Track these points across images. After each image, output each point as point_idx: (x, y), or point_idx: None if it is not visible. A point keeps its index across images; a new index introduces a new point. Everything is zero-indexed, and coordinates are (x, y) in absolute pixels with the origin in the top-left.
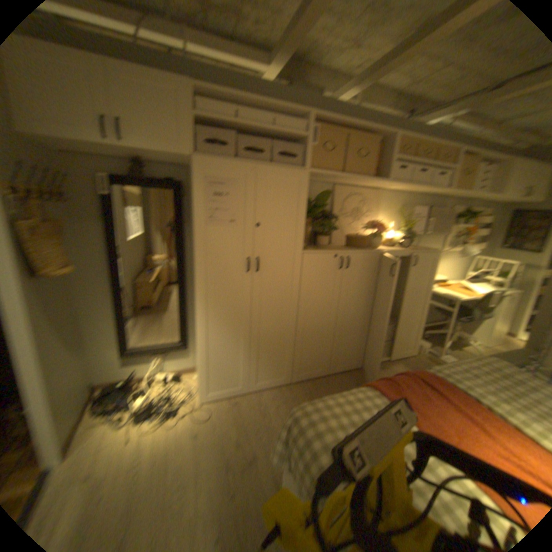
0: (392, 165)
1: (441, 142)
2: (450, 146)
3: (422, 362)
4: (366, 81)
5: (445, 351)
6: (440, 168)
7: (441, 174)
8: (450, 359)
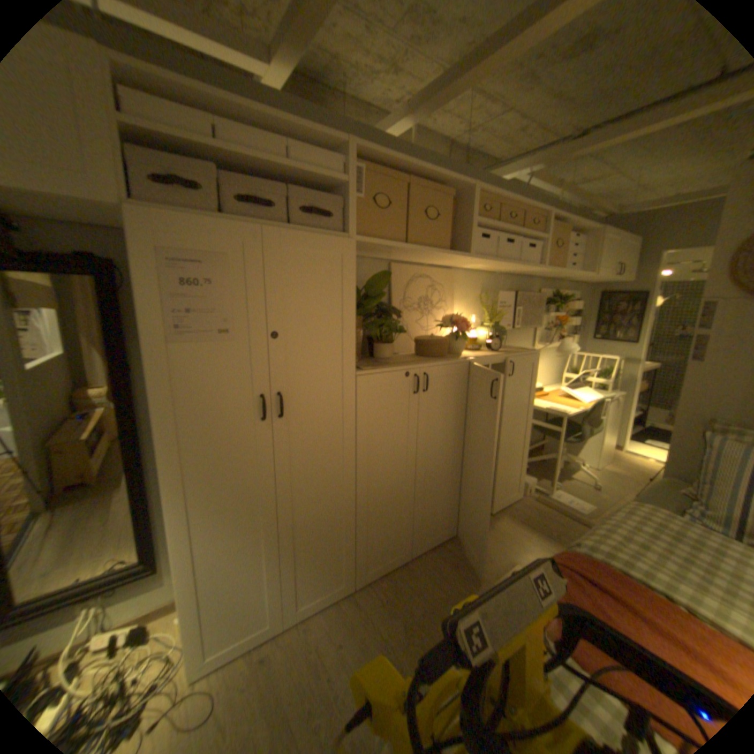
0: (471, 233)
1: (528, 202)
2: (538, 209)
3: (530, 508)
4: (423, 108)
5: (555, 486)
6: (527, 238)
7: (527, 247)
8: (561, 496)
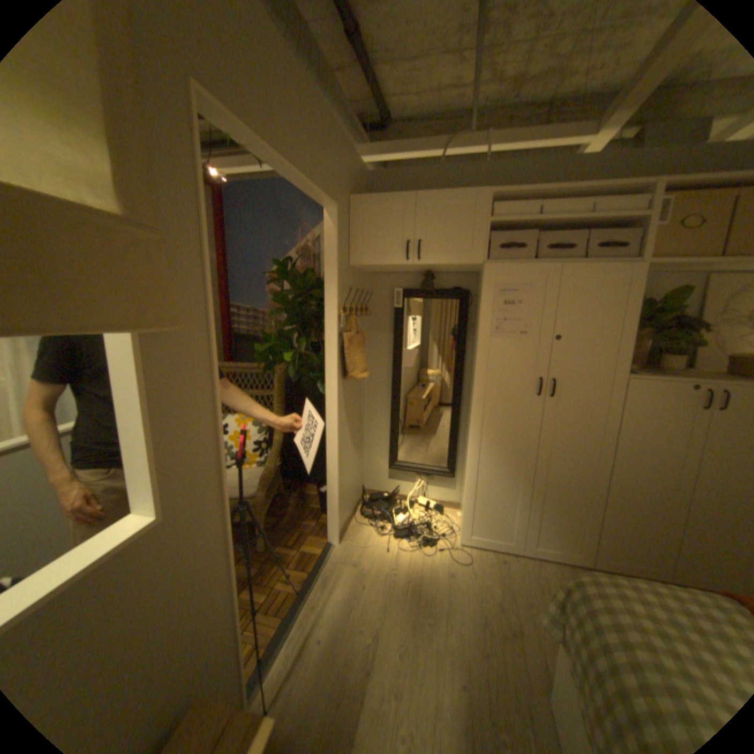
0: None
1: None
2: None
3: None
4: None
5: None
6: None
7: None
8: None
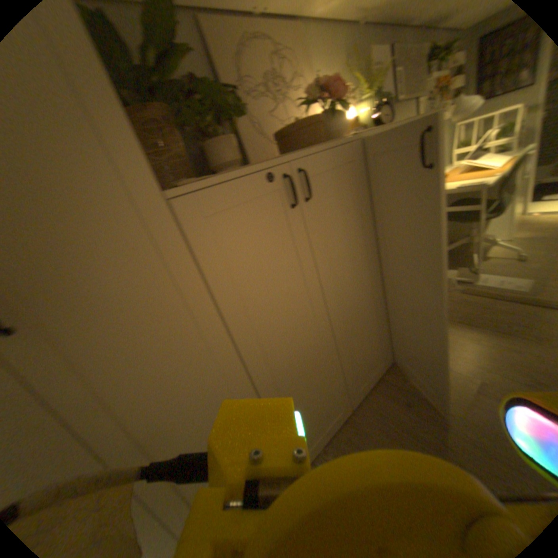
0: None
1: None
2: None
3: (460, 302)
4: None
5: (480, 271)
6: None
7: None
8: (486, 278)
